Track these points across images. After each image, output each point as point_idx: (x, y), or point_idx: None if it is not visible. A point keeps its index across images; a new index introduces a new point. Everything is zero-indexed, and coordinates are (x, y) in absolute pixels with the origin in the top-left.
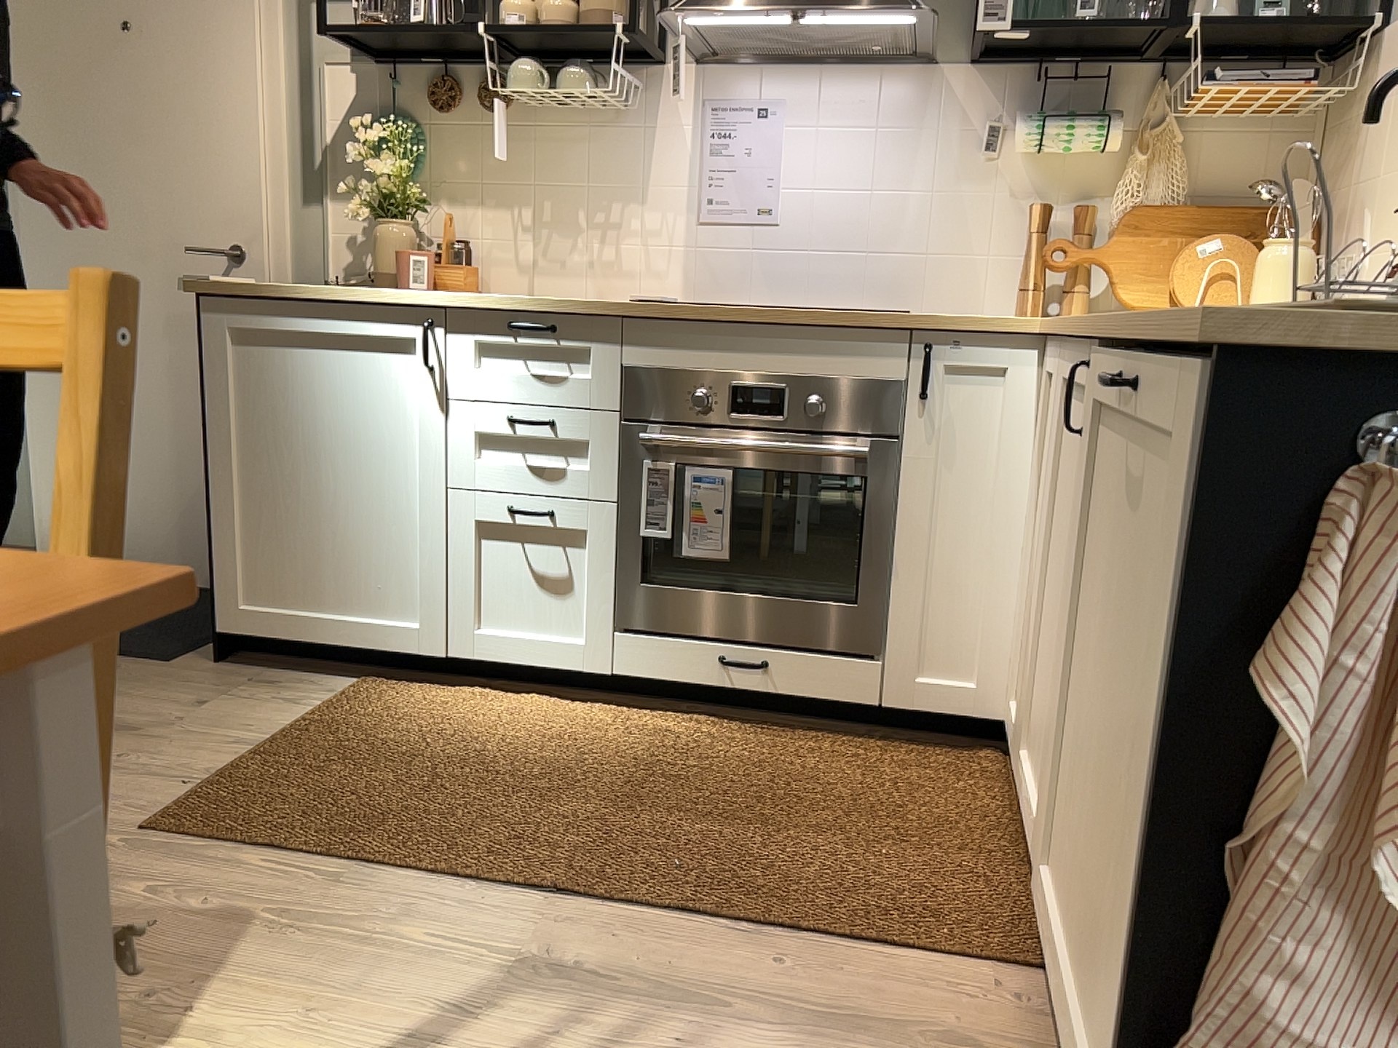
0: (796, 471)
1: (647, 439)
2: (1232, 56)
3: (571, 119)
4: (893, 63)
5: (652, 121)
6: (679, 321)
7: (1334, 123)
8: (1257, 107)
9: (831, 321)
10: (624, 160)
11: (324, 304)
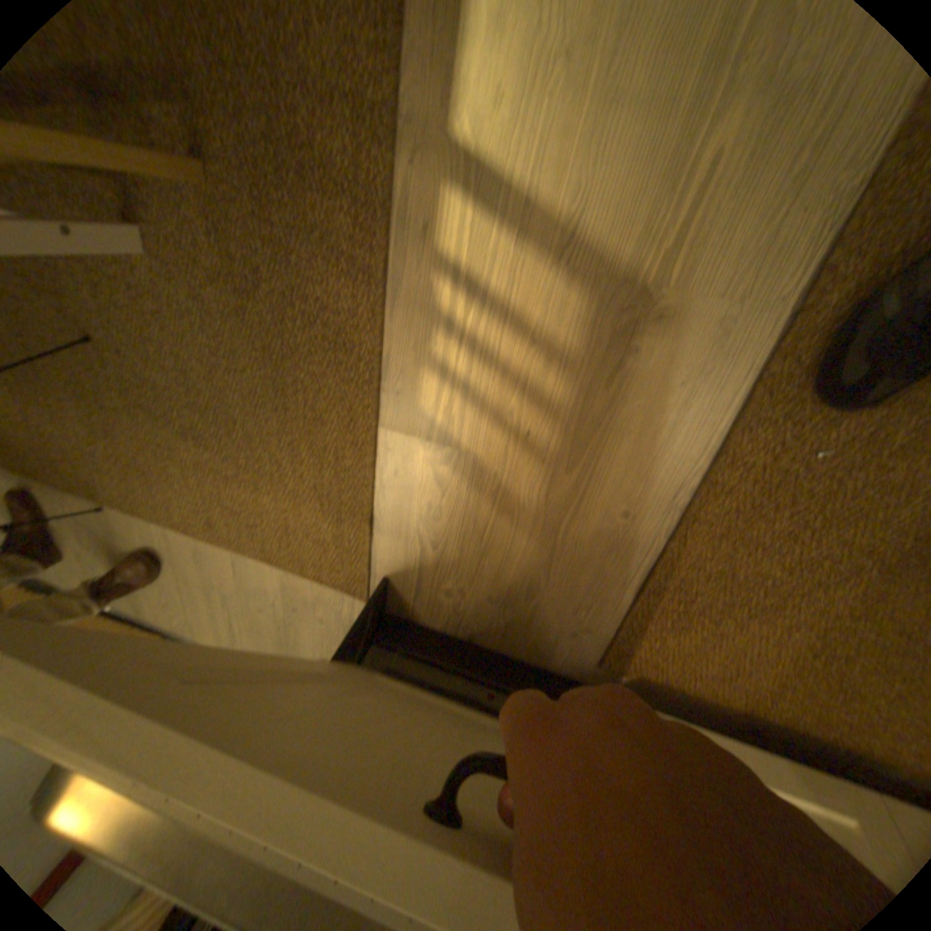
0: None
1: None
2: None
3: None
4: None
5: None
6: None
7: None
8: None
9: None
10: None
11: None
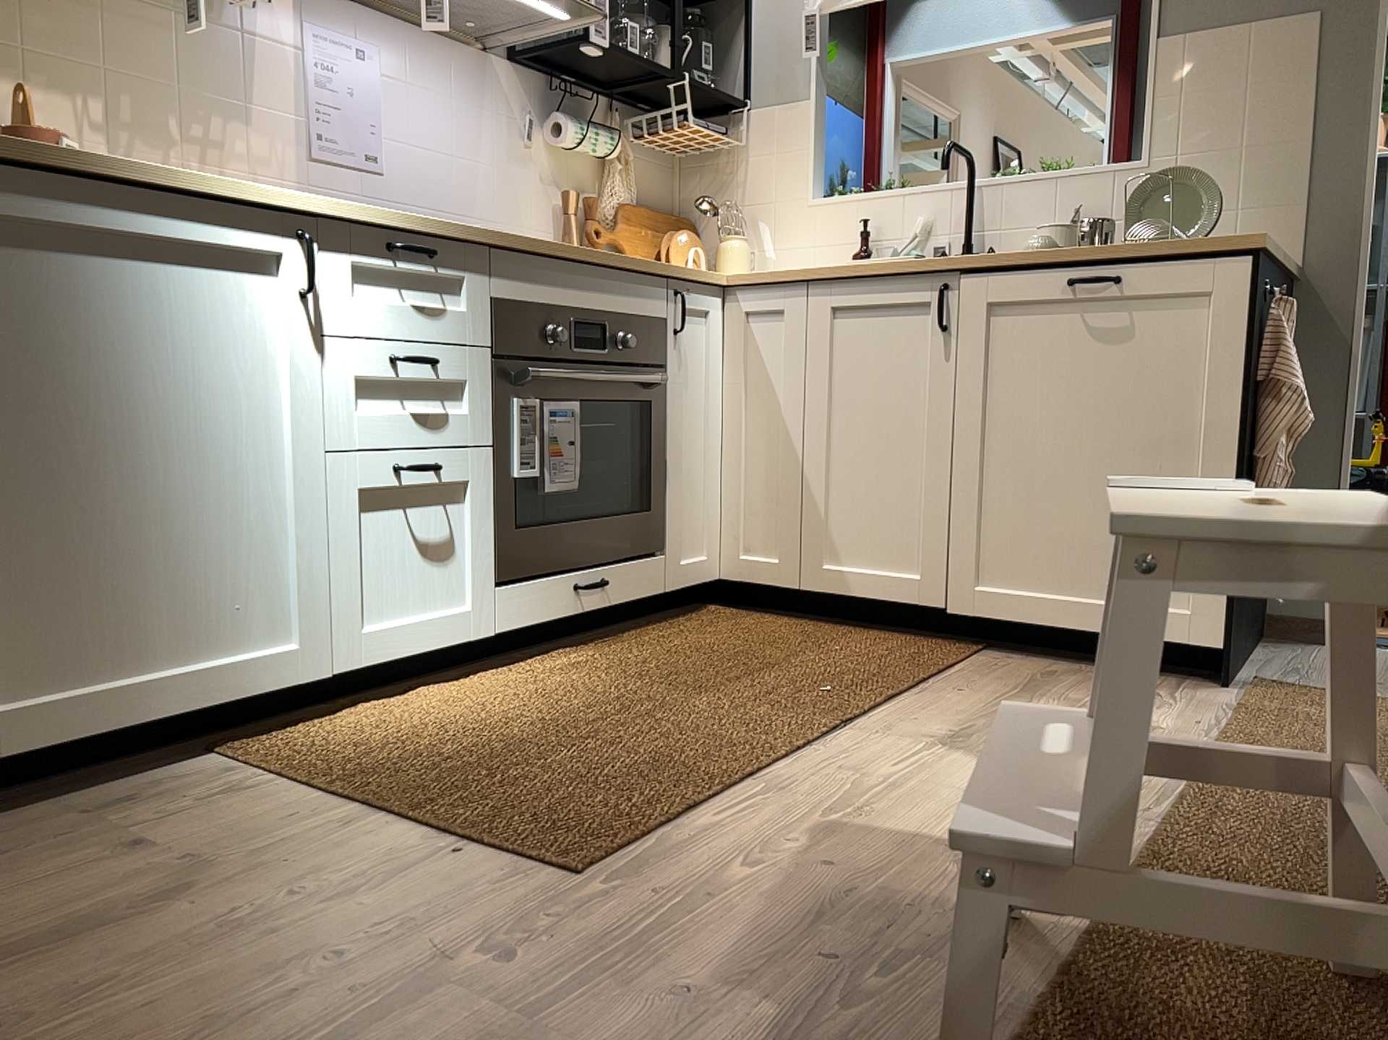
0: (609, 397)
1: (530, 372)
2: (648, 105)
3: (157, 3)
4: (458, 43)
5: (256, 34)
6: (536, 255)
7: (699, 163)
8: (689, 144)
9: (632, 263)
10: (228, 71)
11: (155, 194)
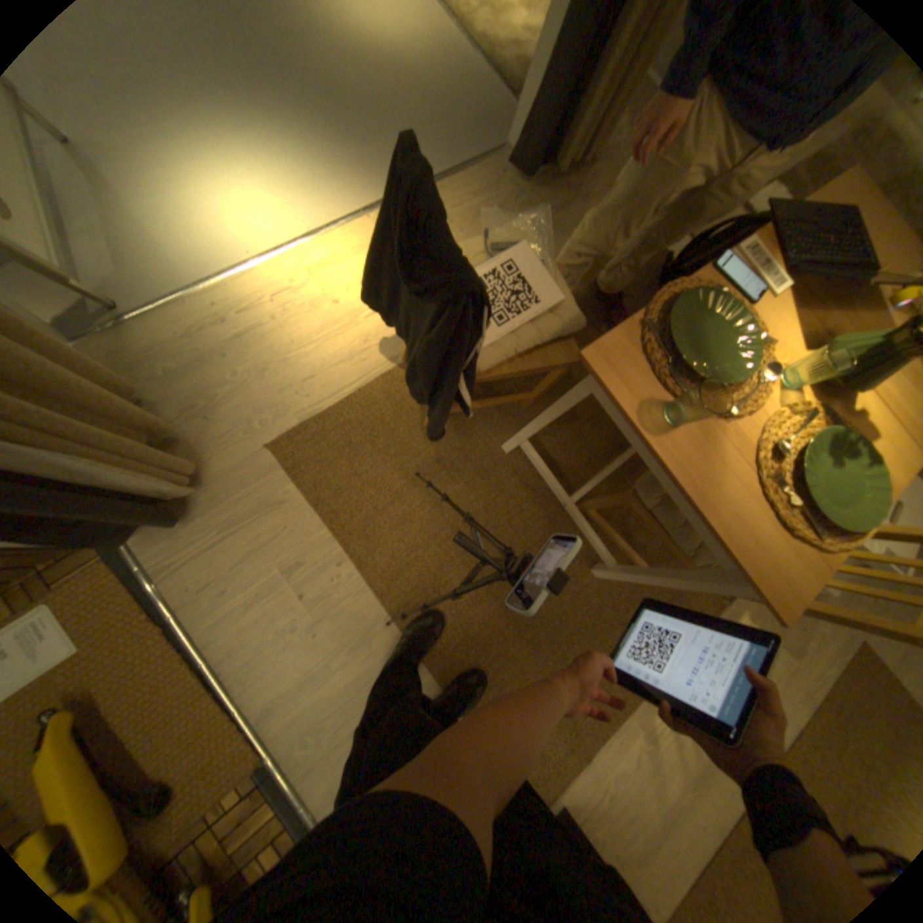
0: None
1: None
2: None
3: None
4: None
5: None
6: None
7: None
8: None
9: None
10: None
11: None
